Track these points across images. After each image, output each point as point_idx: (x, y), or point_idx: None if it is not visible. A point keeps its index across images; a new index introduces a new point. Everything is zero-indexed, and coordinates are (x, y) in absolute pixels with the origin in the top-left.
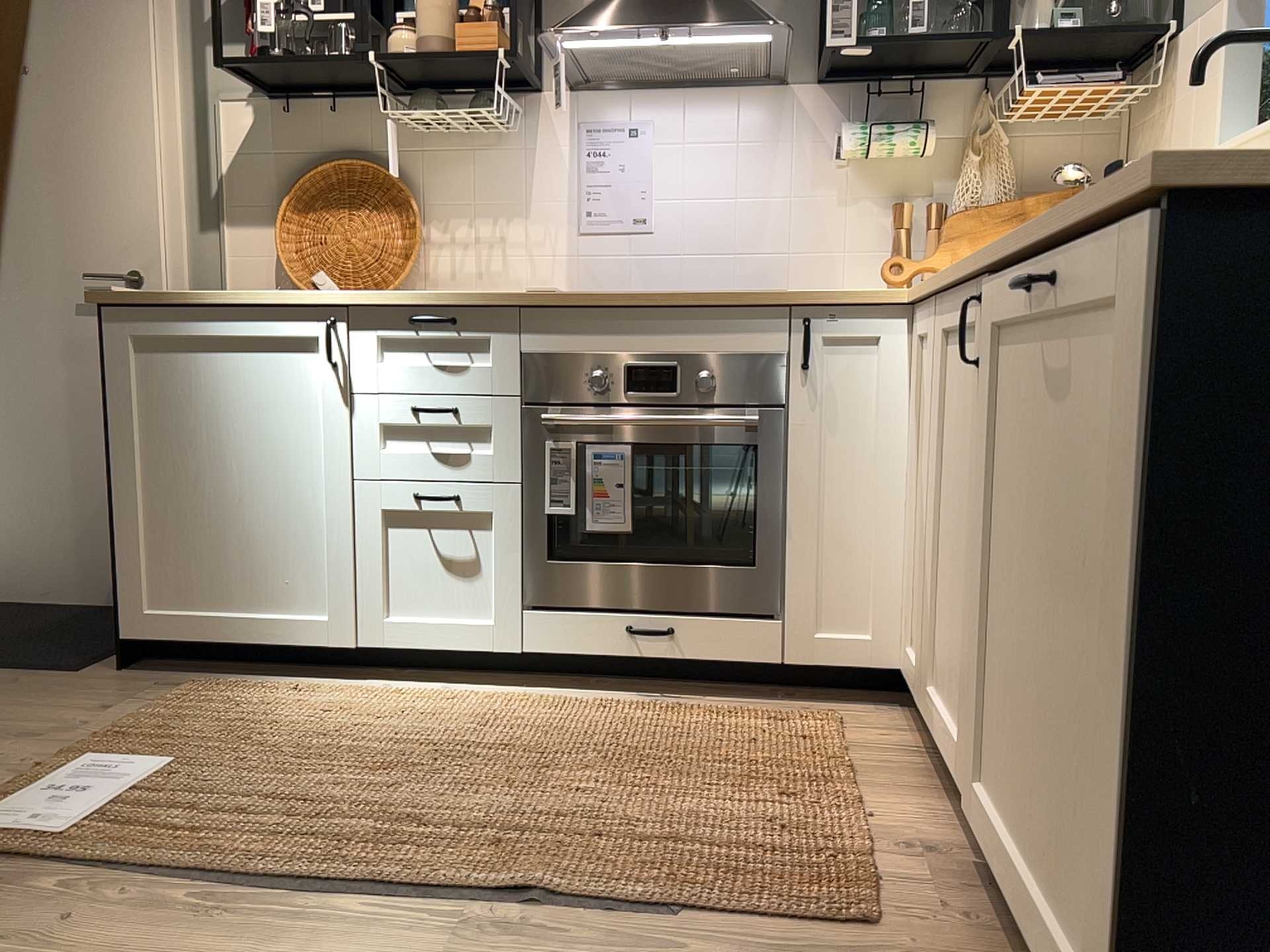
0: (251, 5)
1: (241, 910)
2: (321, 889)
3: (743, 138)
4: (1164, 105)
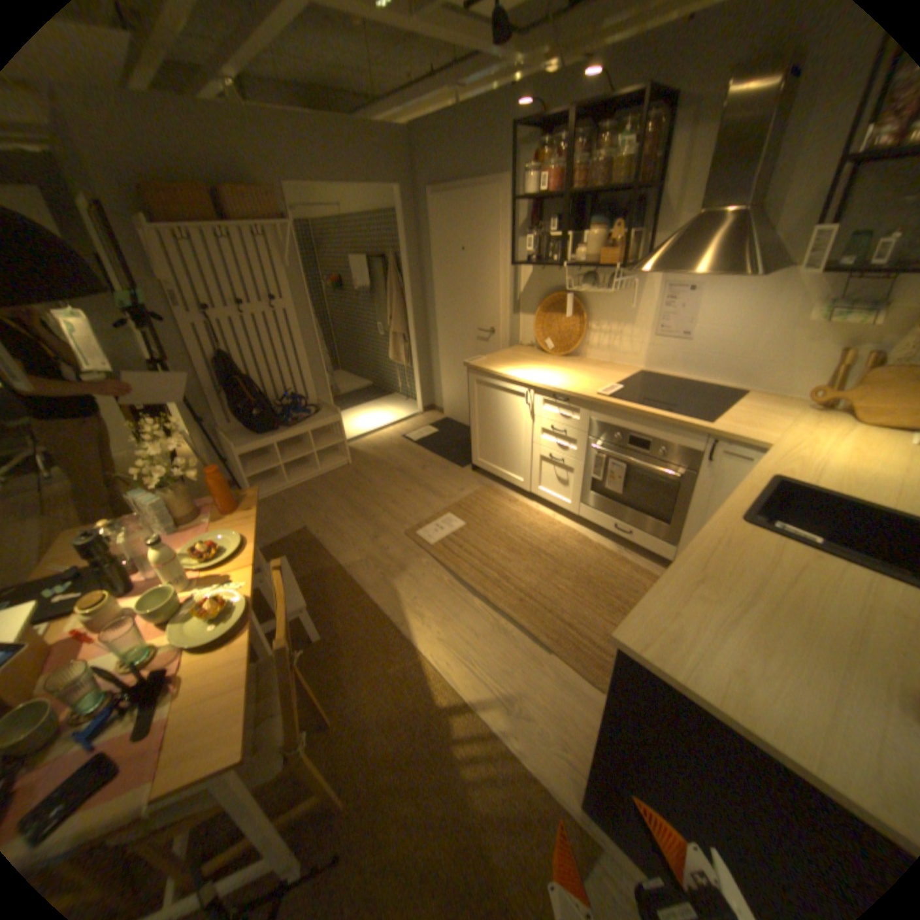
0: (534, 219)
1: (455, 587)
2: (474, 590)
3: (756, 295)
4: None
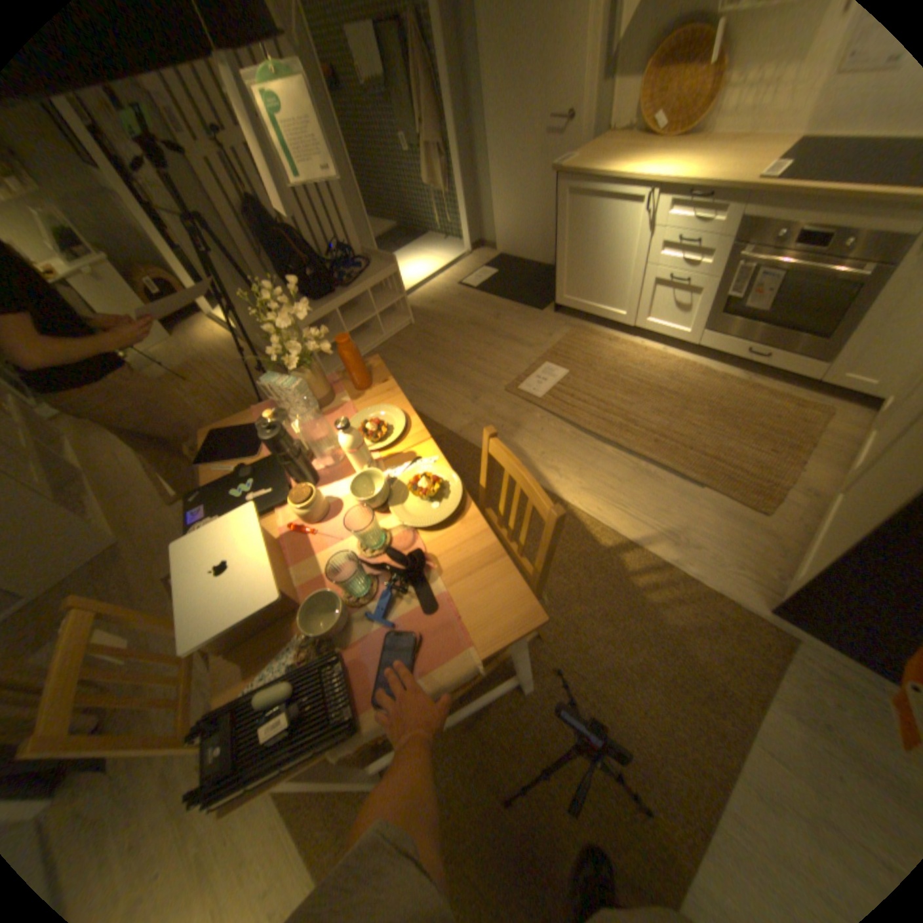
0: None
1: (580, 437)
2: (601, 437)
3: None
4: None
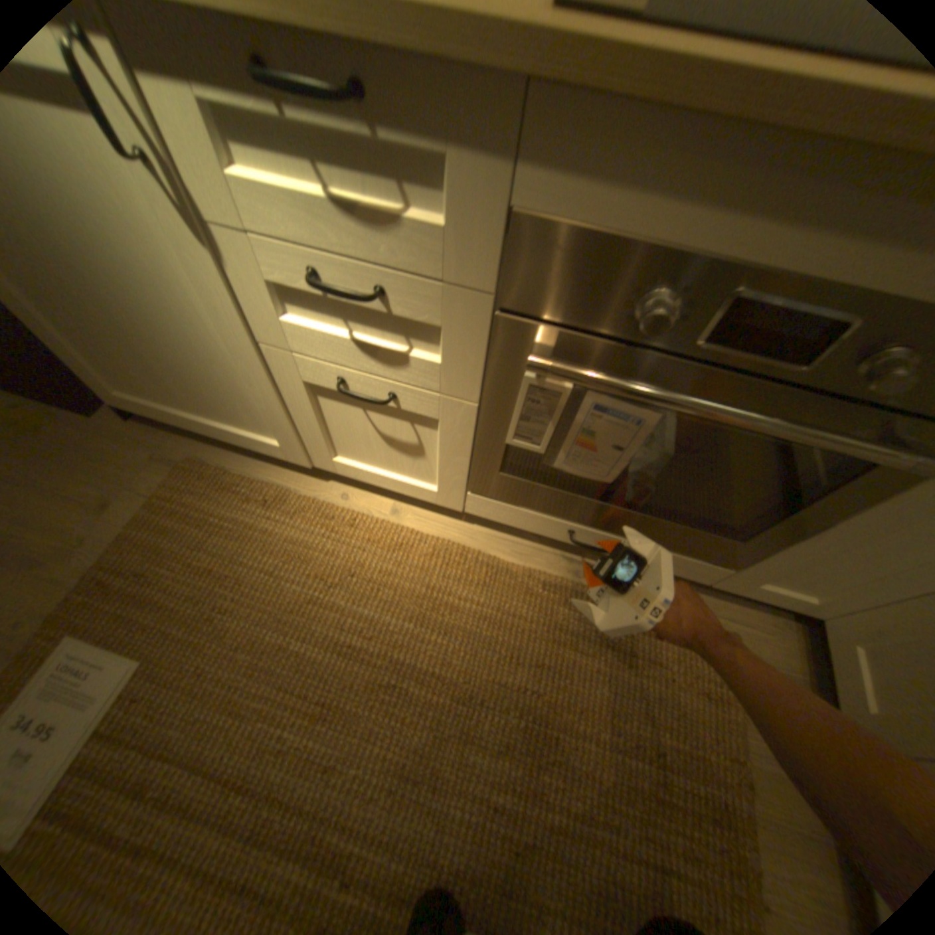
0: None
1: None
2: None
3: None
4: None
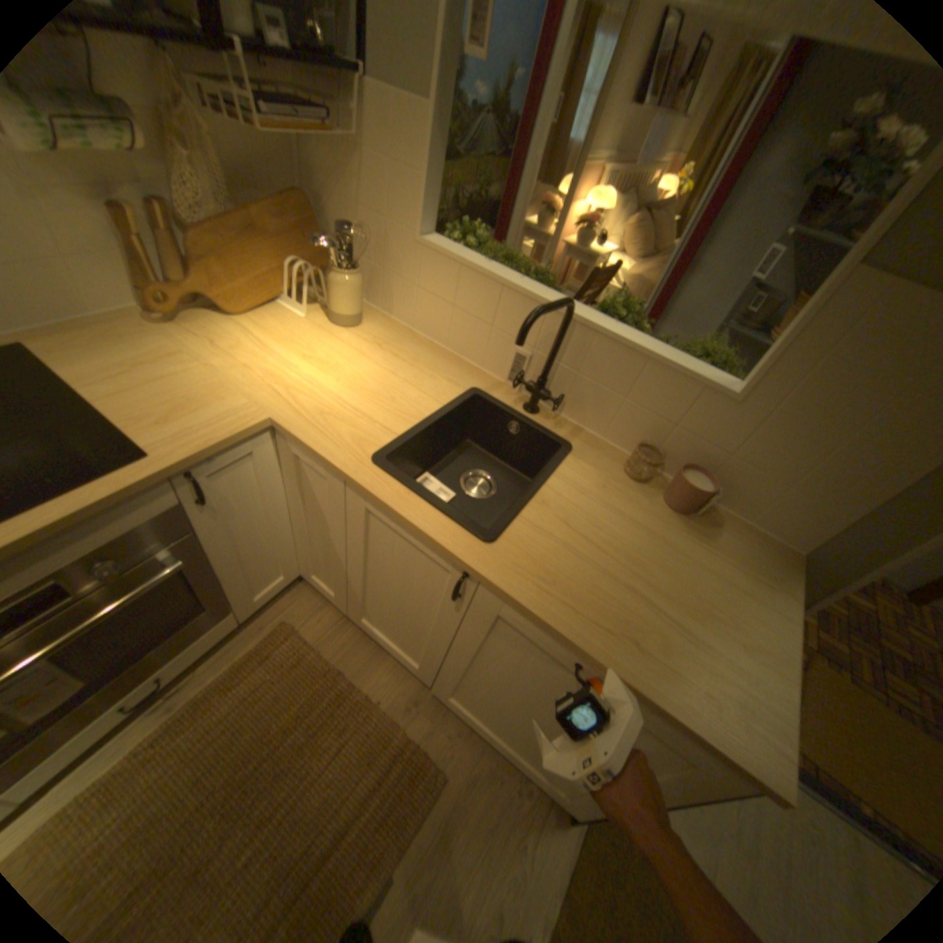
0: None
1: None
2: None
3: None
4: (356, 141)
